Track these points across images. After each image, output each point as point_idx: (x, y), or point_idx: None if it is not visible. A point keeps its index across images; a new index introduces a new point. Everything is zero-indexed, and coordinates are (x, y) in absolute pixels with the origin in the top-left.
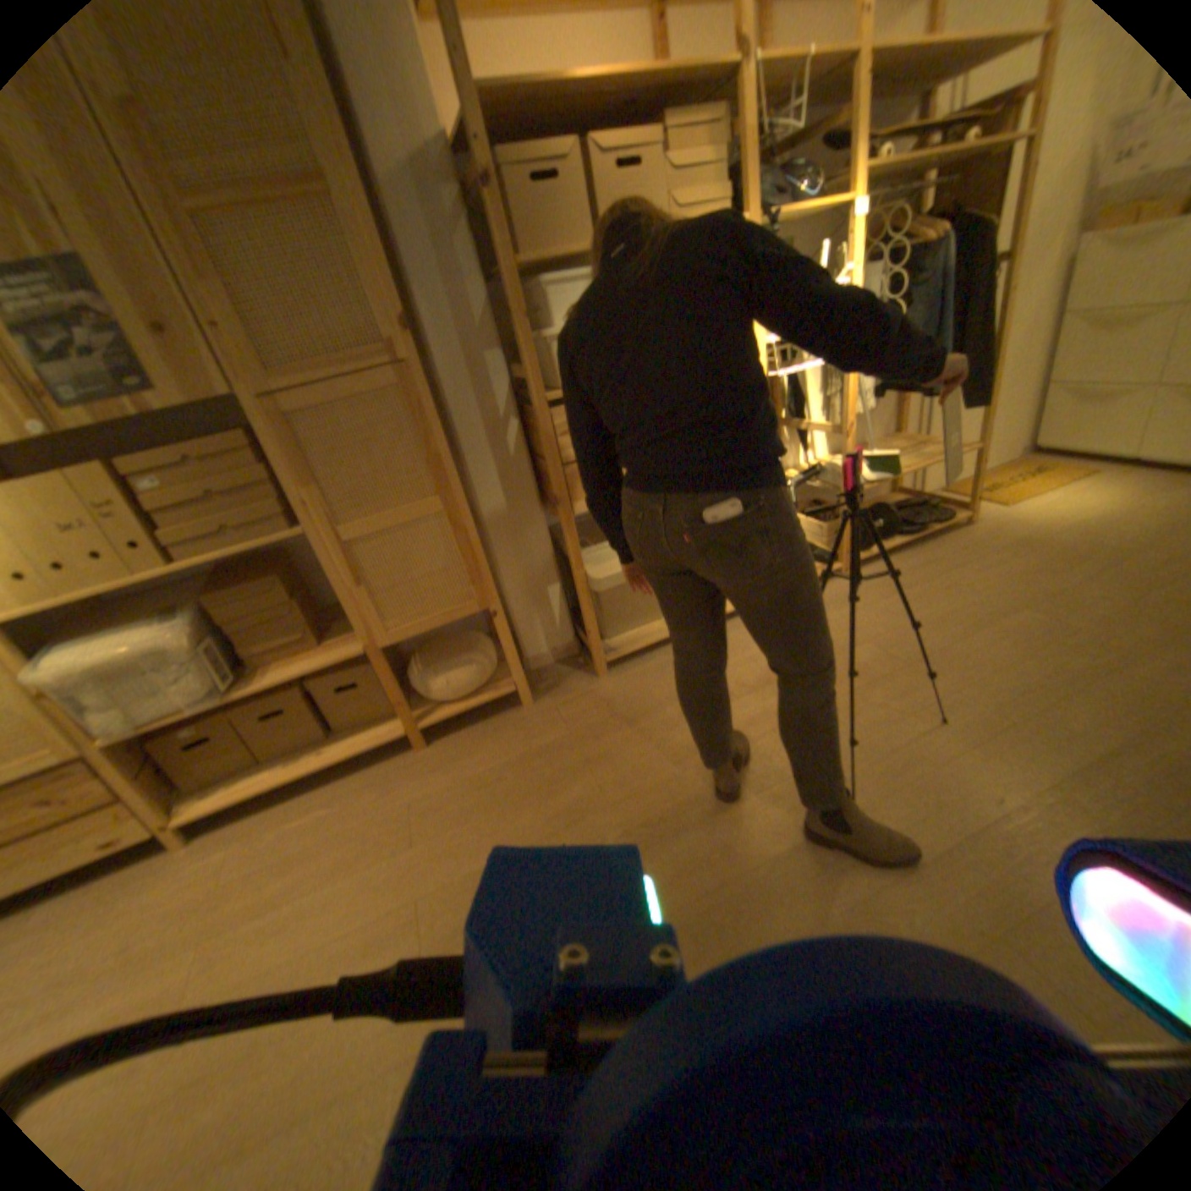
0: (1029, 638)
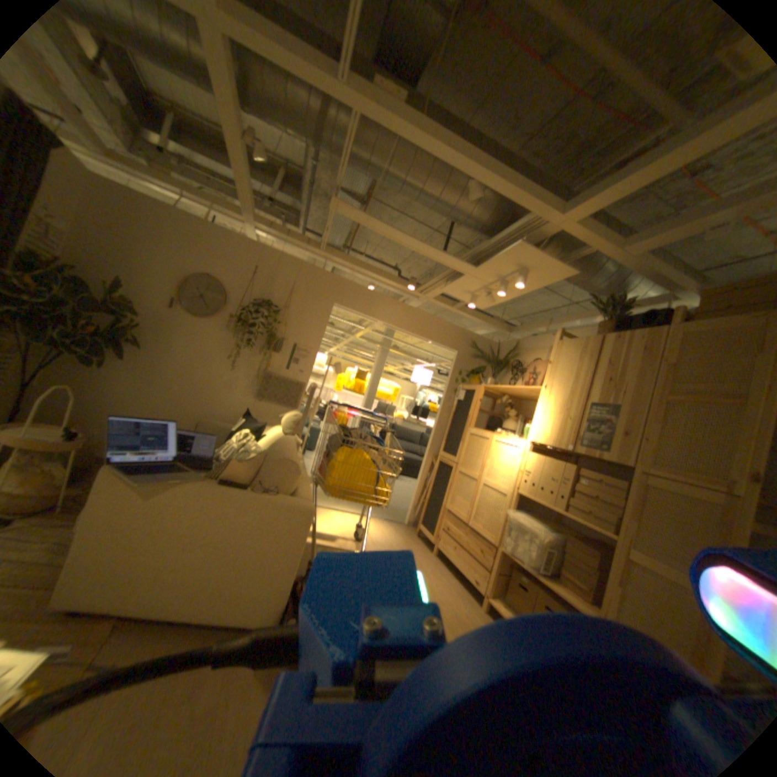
0: None
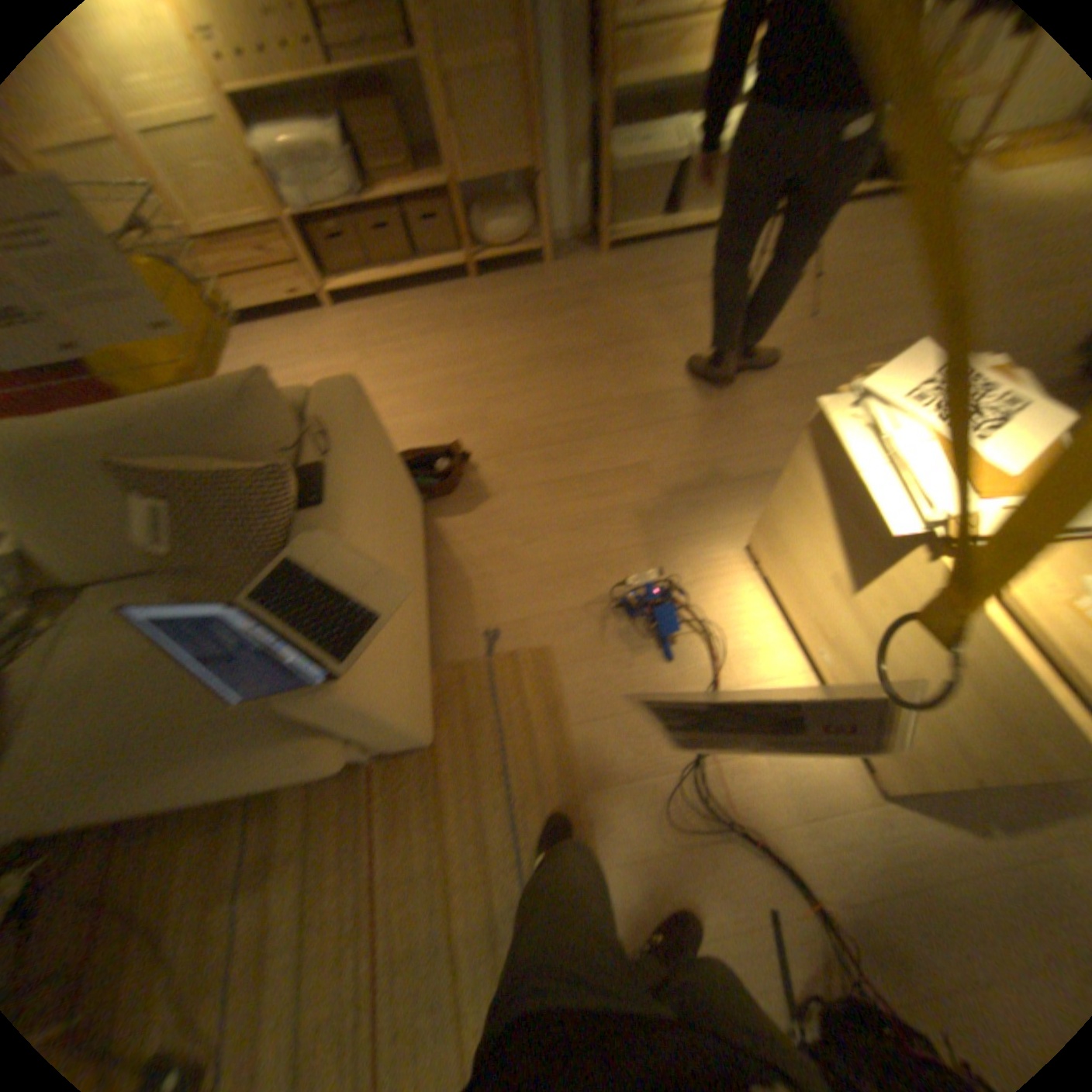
0: (909, 278)
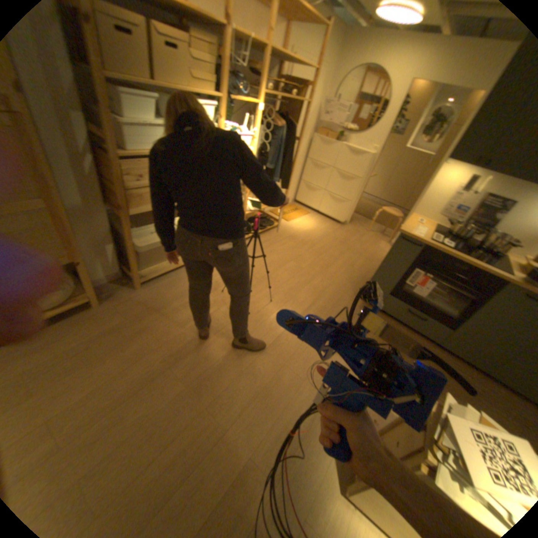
0: (292, 271)
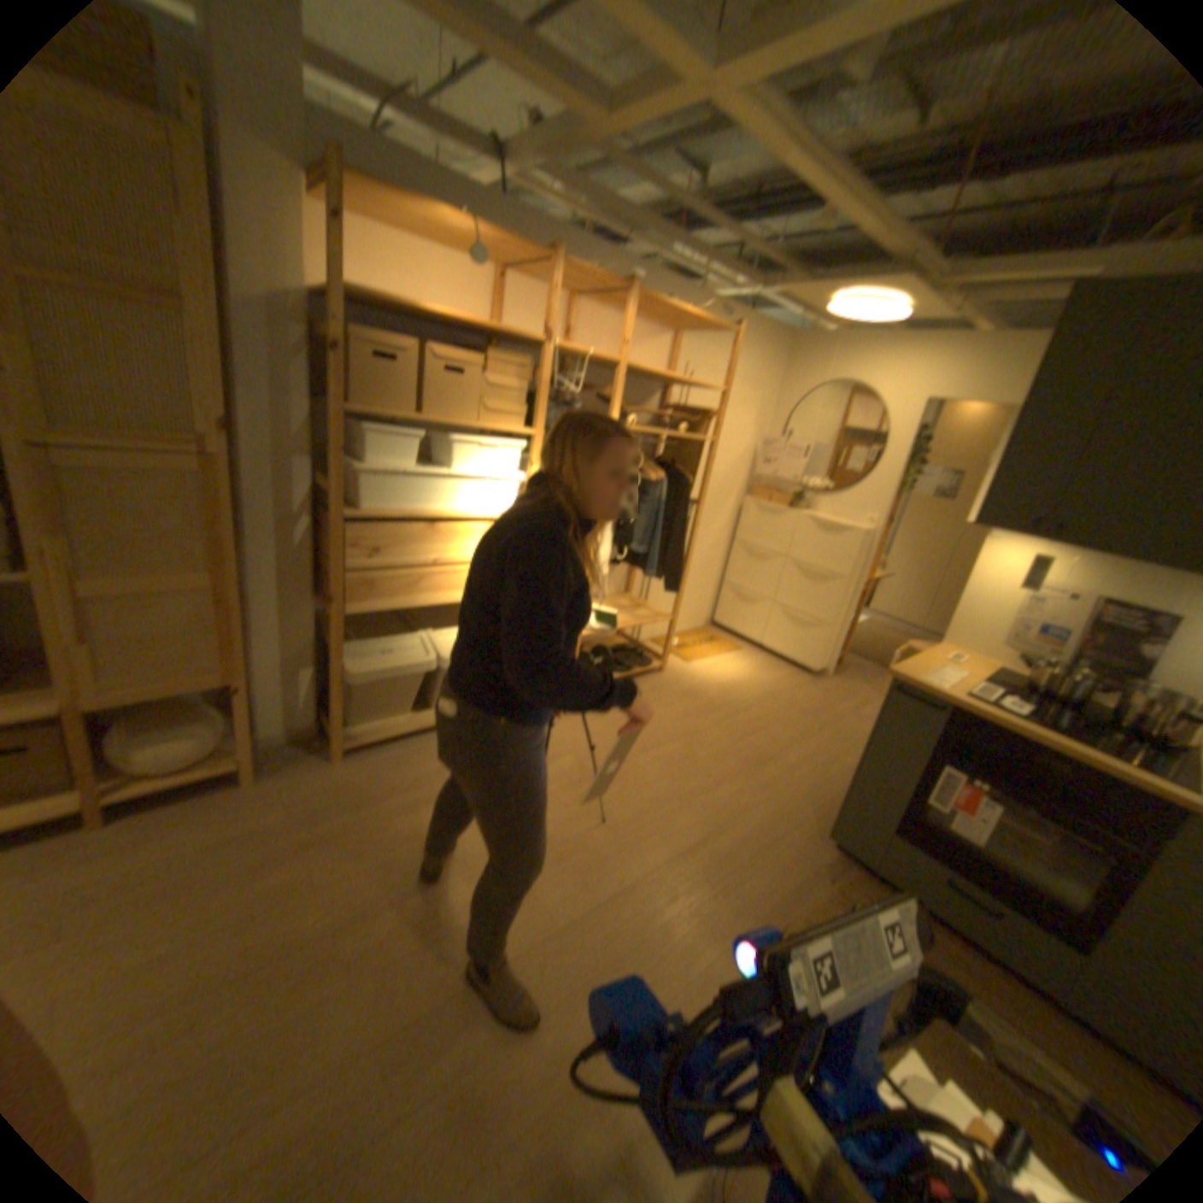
0: (672, 763)
